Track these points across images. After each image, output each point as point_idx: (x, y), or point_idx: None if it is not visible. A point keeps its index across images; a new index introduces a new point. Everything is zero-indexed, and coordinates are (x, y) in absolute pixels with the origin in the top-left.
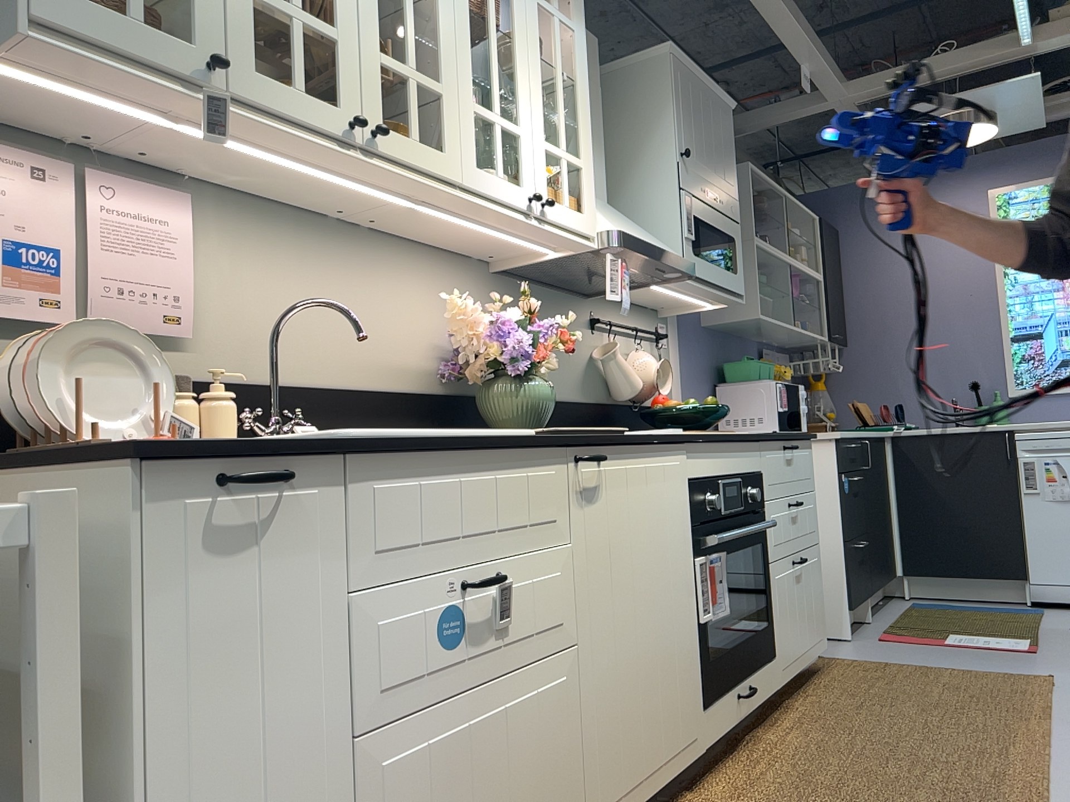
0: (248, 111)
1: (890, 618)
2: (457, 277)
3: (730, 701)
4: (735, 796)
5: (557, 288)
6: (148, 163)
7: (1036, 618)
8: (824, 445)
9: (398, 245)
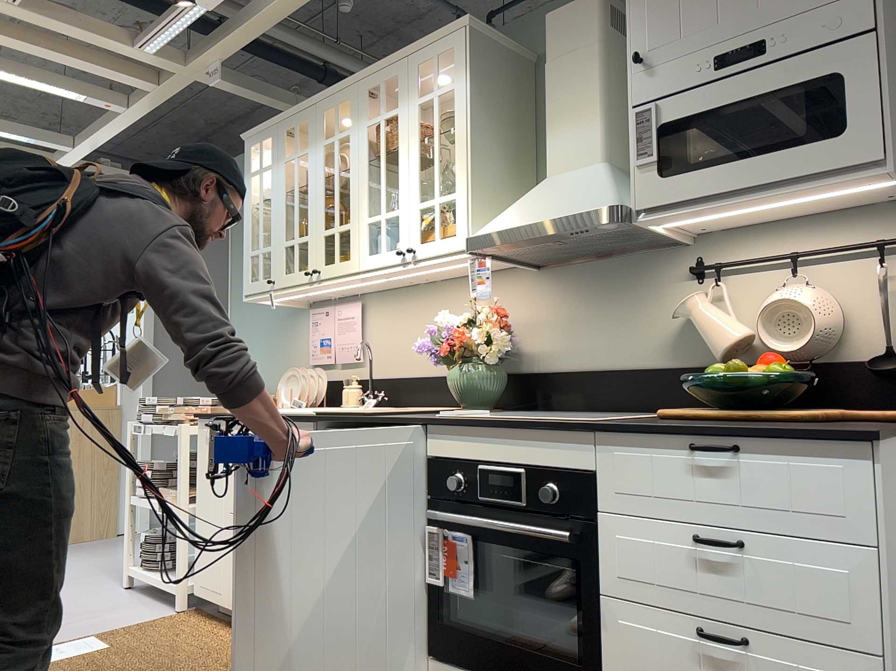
0: (283, 290)
1: None
2: (502, 286)
3: None
4: None
5: (619, 255)
6: (351, 293)
7: None
8: None
9: (457, 282)
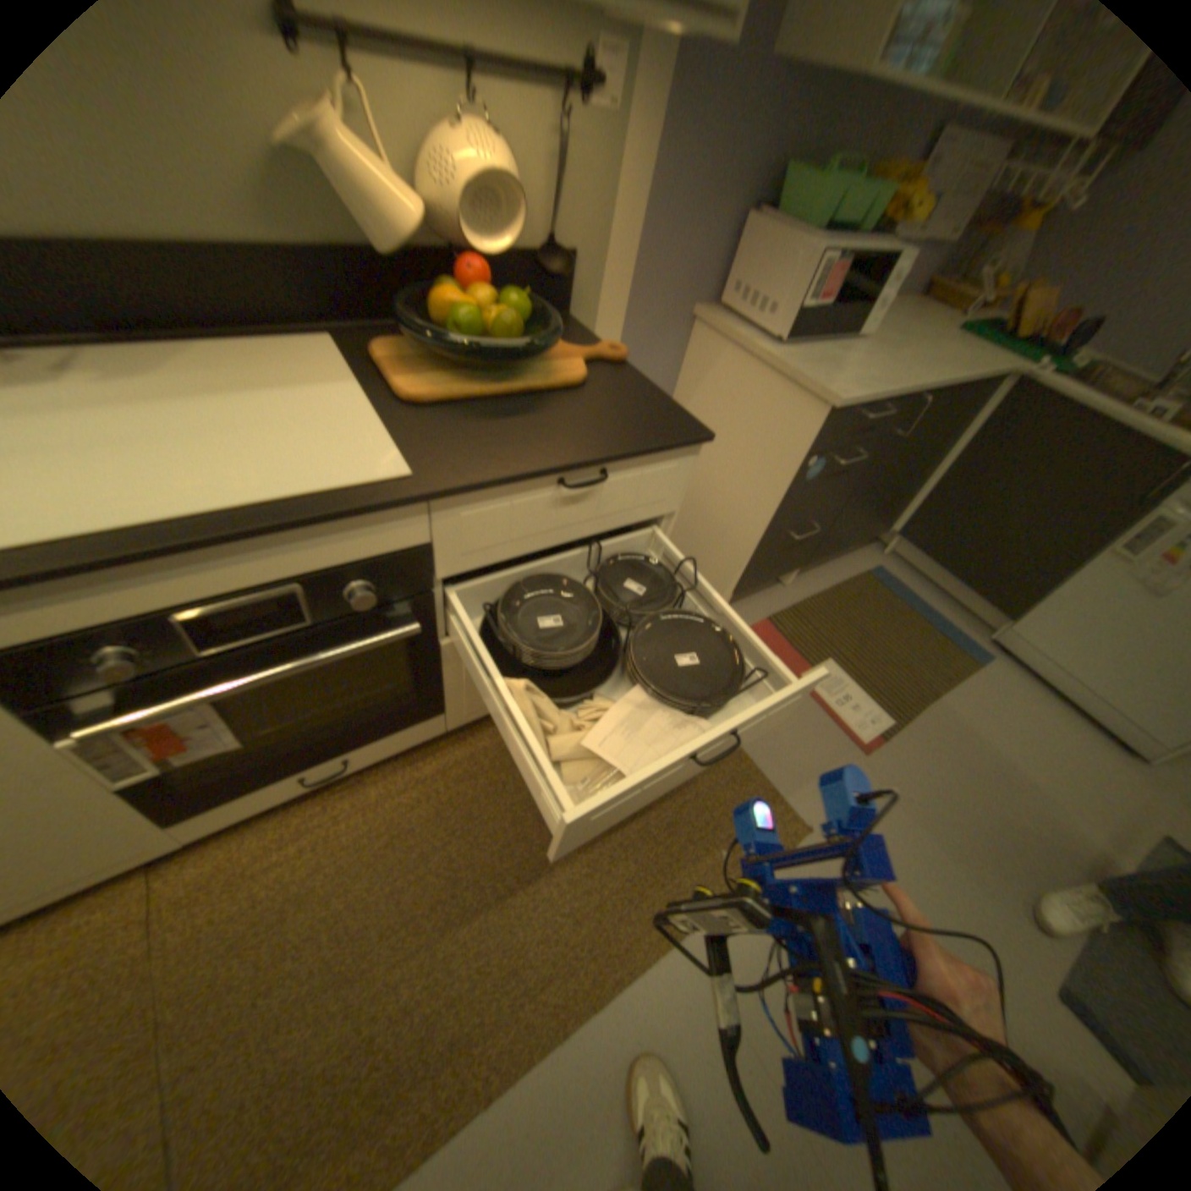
0: None
1: (815, 587)
2: None
3: (262, 792)
4: (182, 899)
5: None
6: None
7: (961, 679)
8: (815, 400)
9: None
